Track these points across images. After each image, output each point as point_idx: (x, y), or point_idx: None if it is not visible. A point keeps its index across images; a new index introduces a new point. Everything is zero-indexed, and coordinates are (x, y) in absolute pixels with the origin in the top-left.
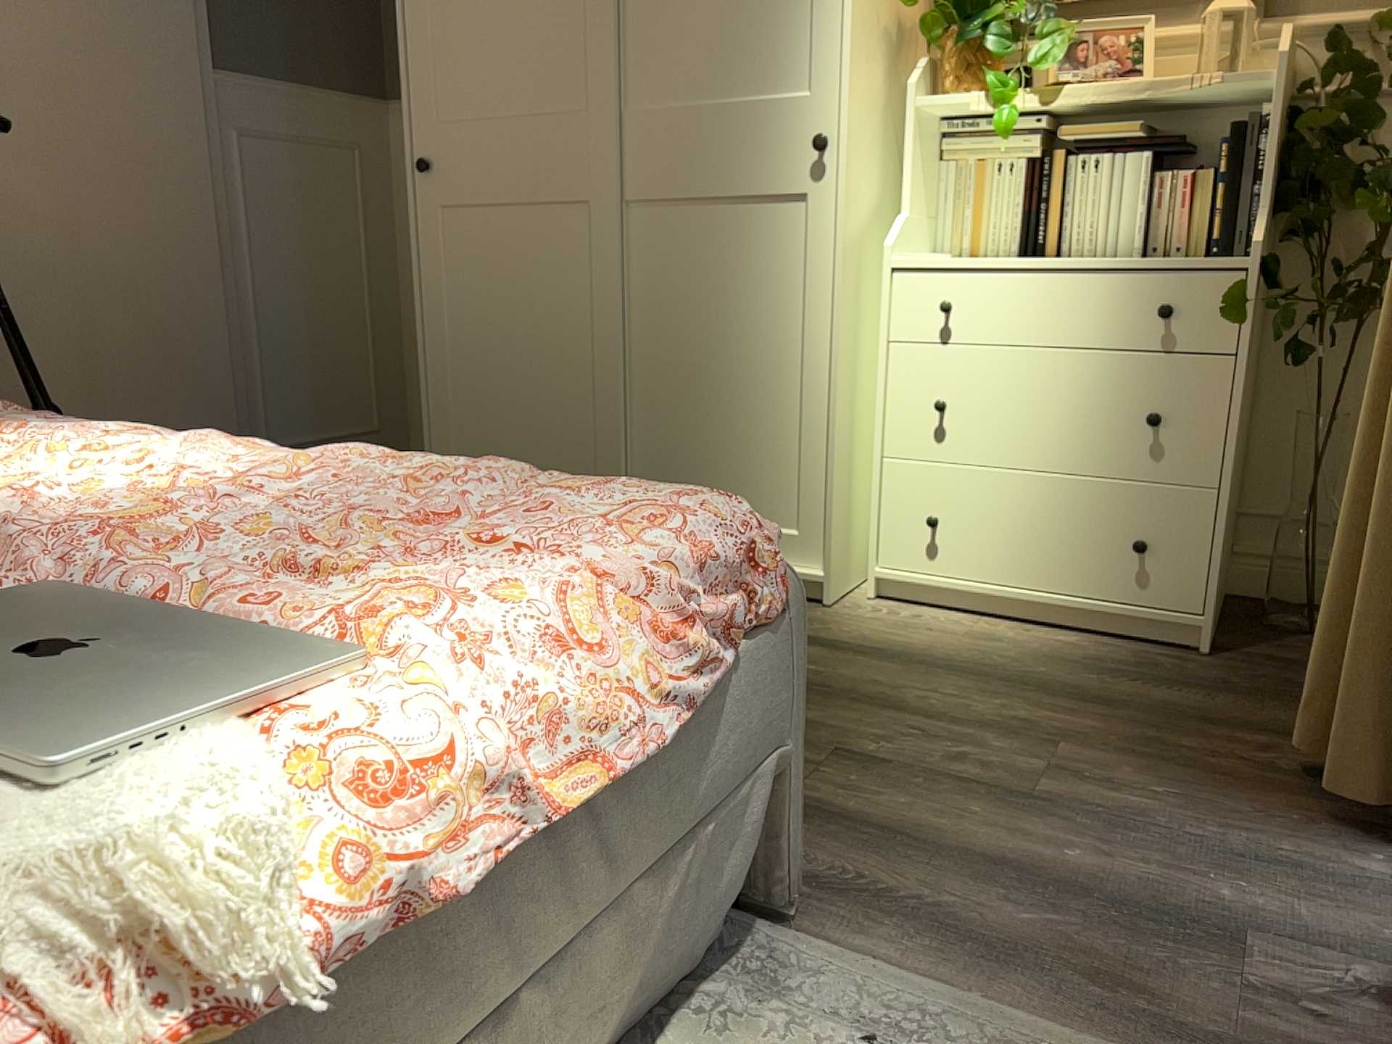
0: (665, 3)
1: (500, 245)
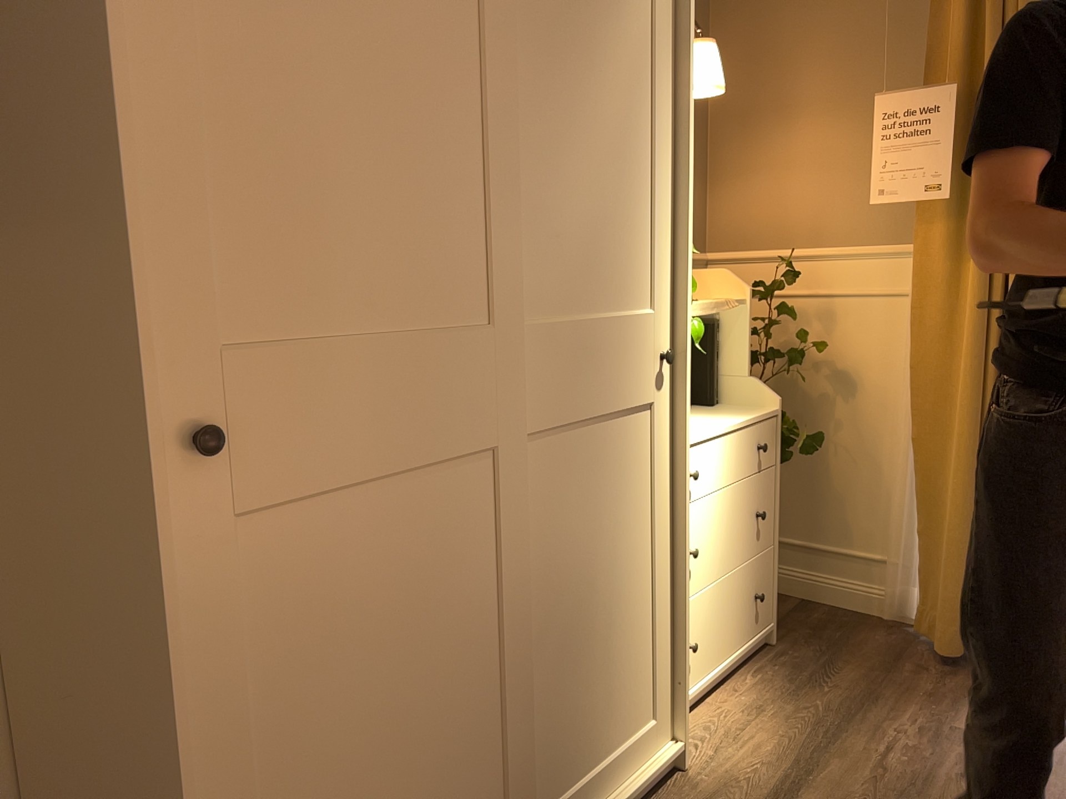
0: (551, 196)
1: (362, 545)
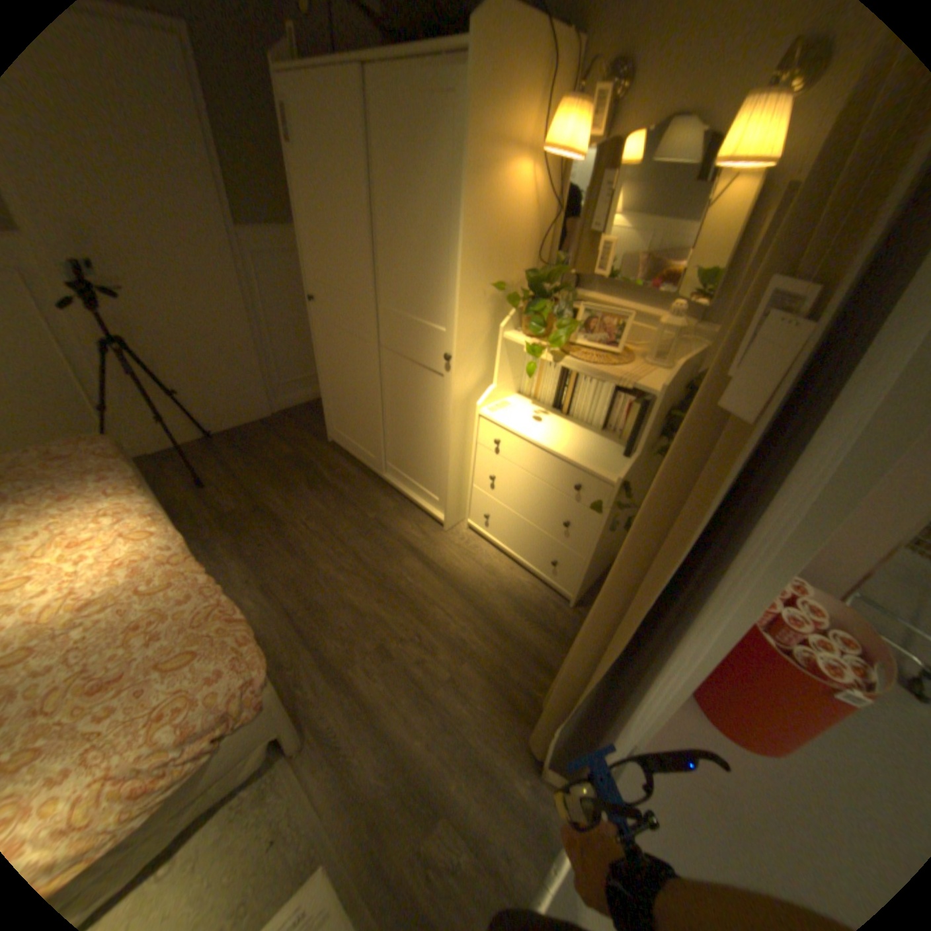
0: (392, 260)
1: (340, 344)
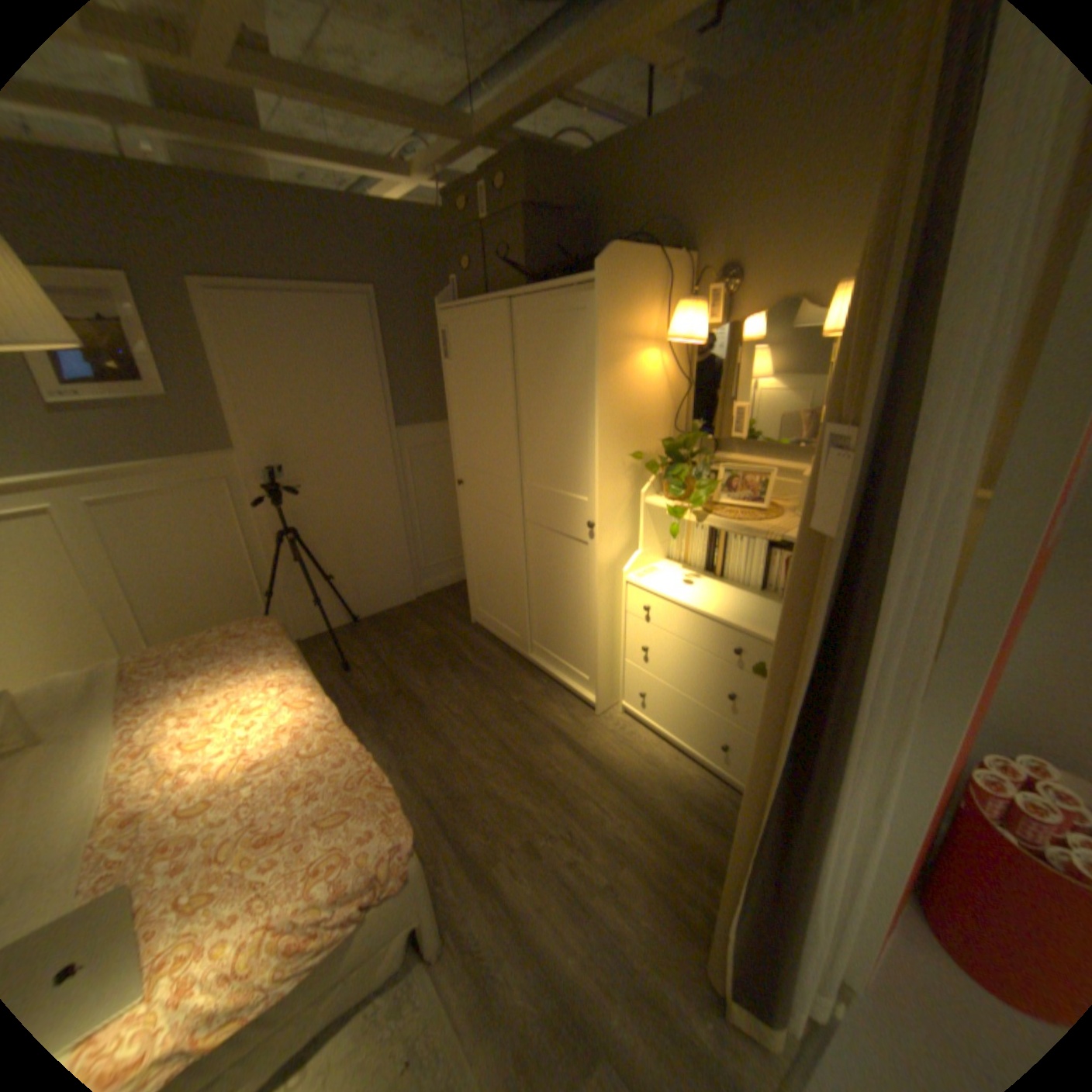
0: (536, 443)
1: (486, 523)
